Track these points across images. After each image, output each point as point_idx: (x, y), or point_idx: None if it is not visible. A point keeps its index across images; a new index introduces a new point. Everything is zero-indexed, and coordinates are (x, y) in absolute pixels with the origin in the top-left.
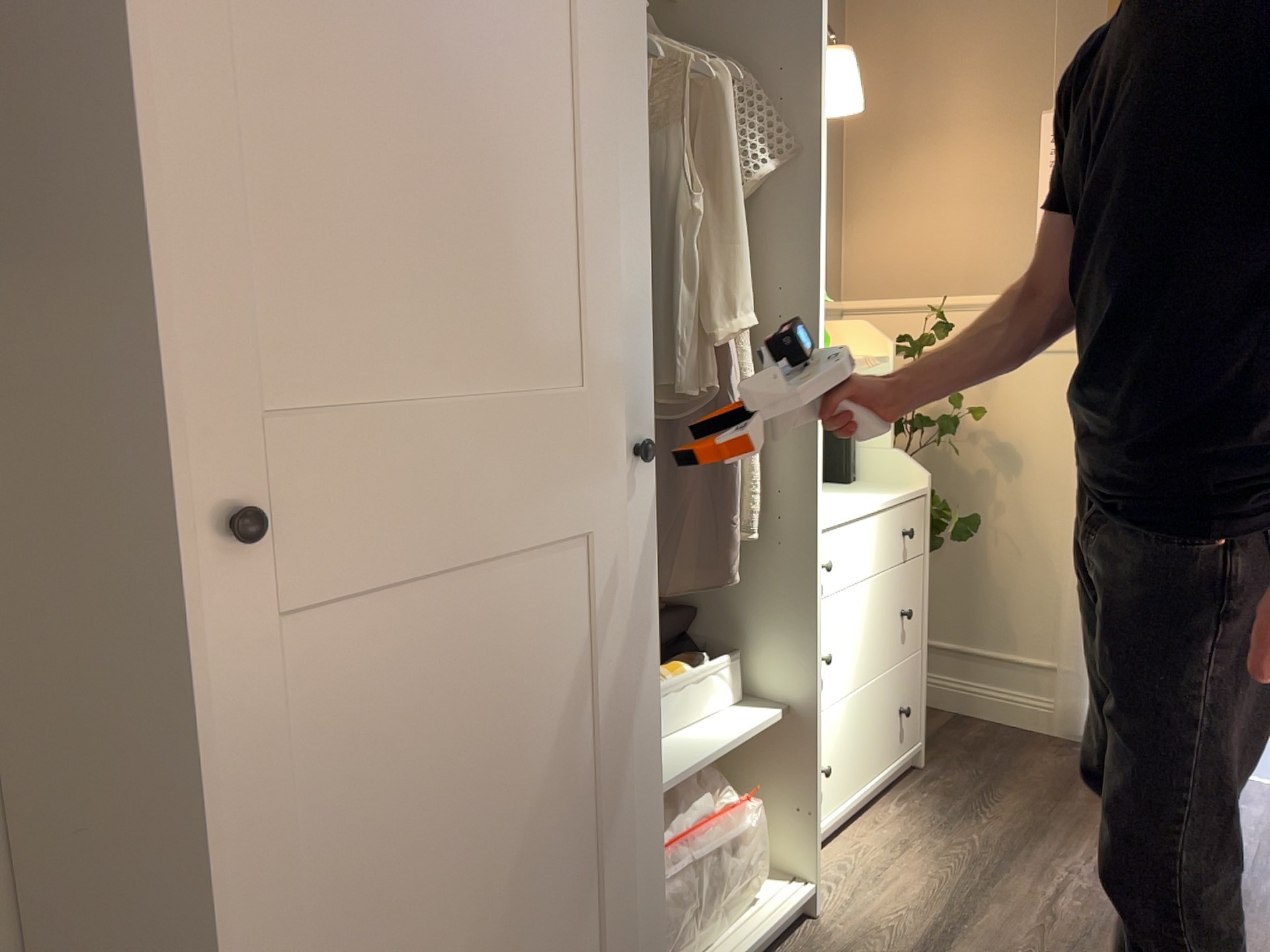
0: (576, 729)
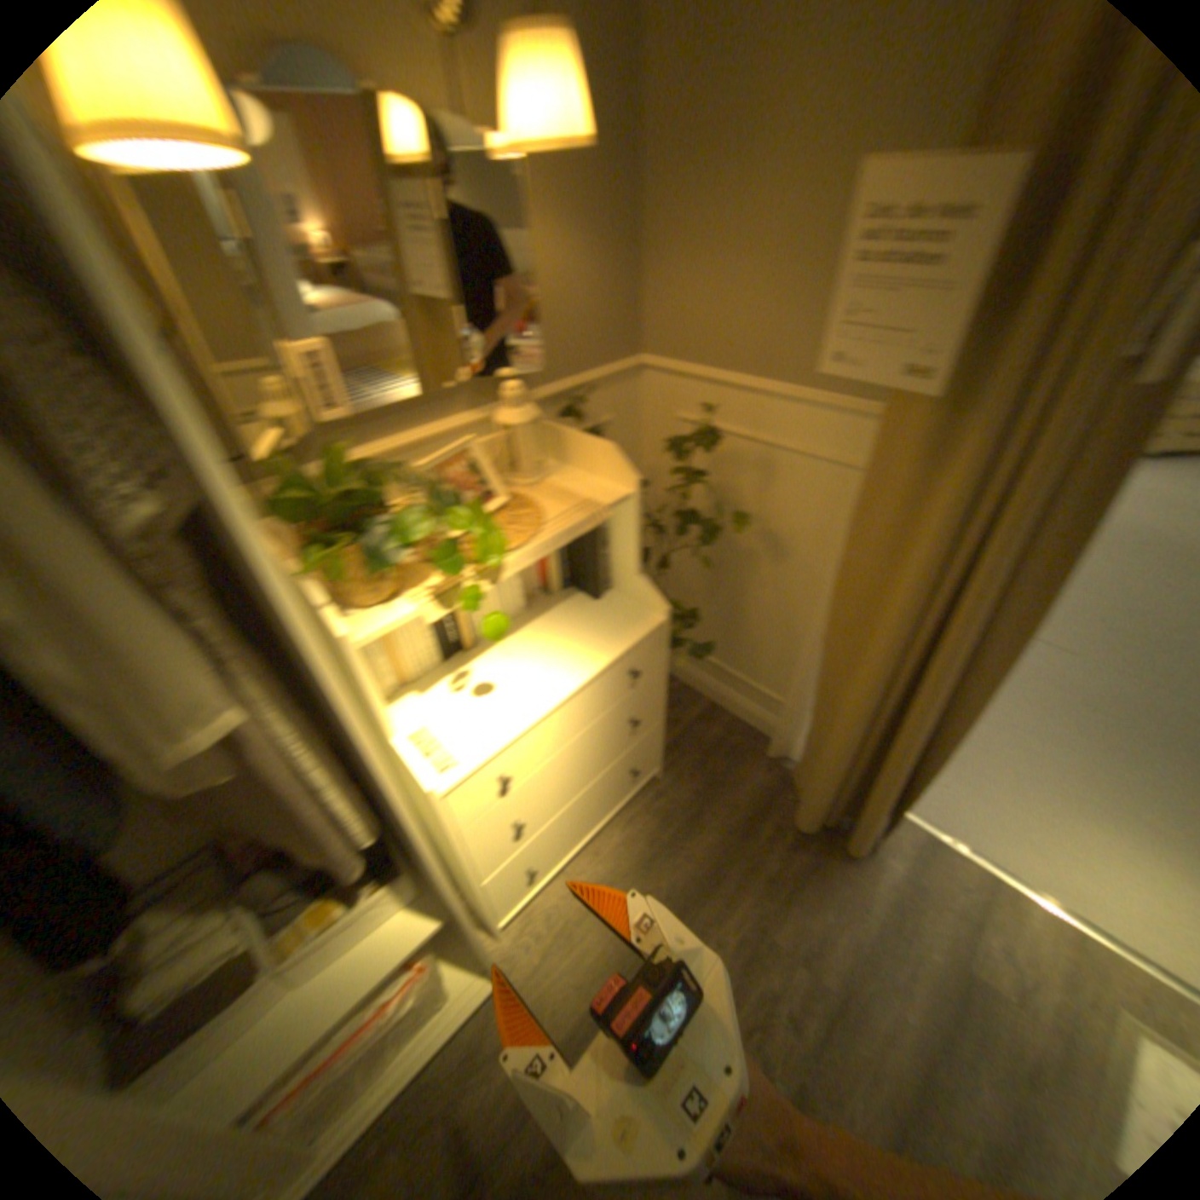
0: None
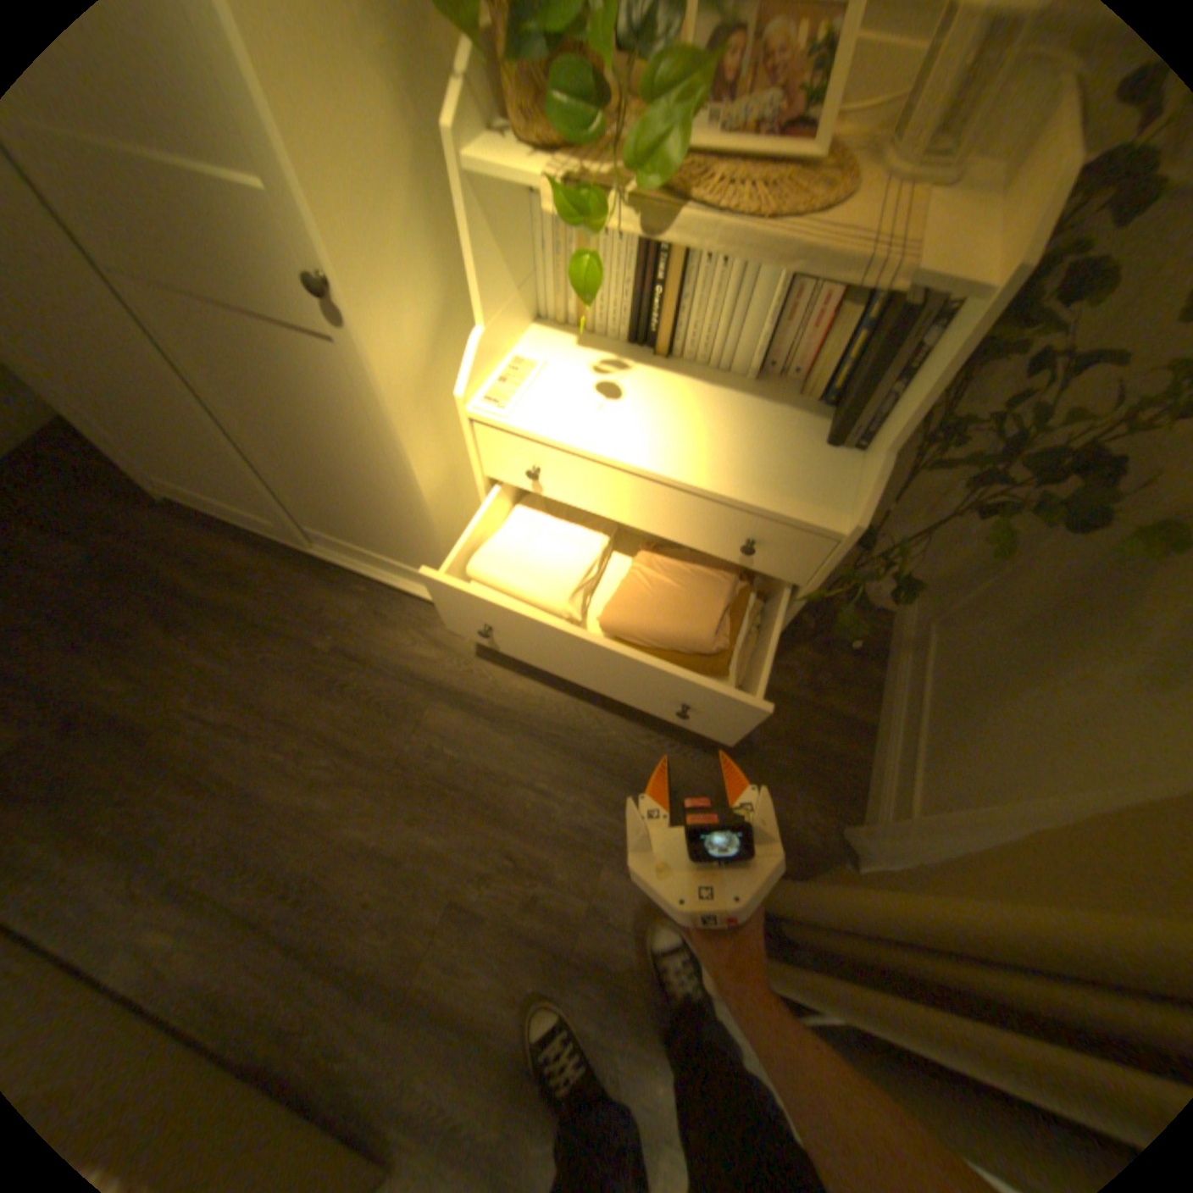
0: (153, 397)
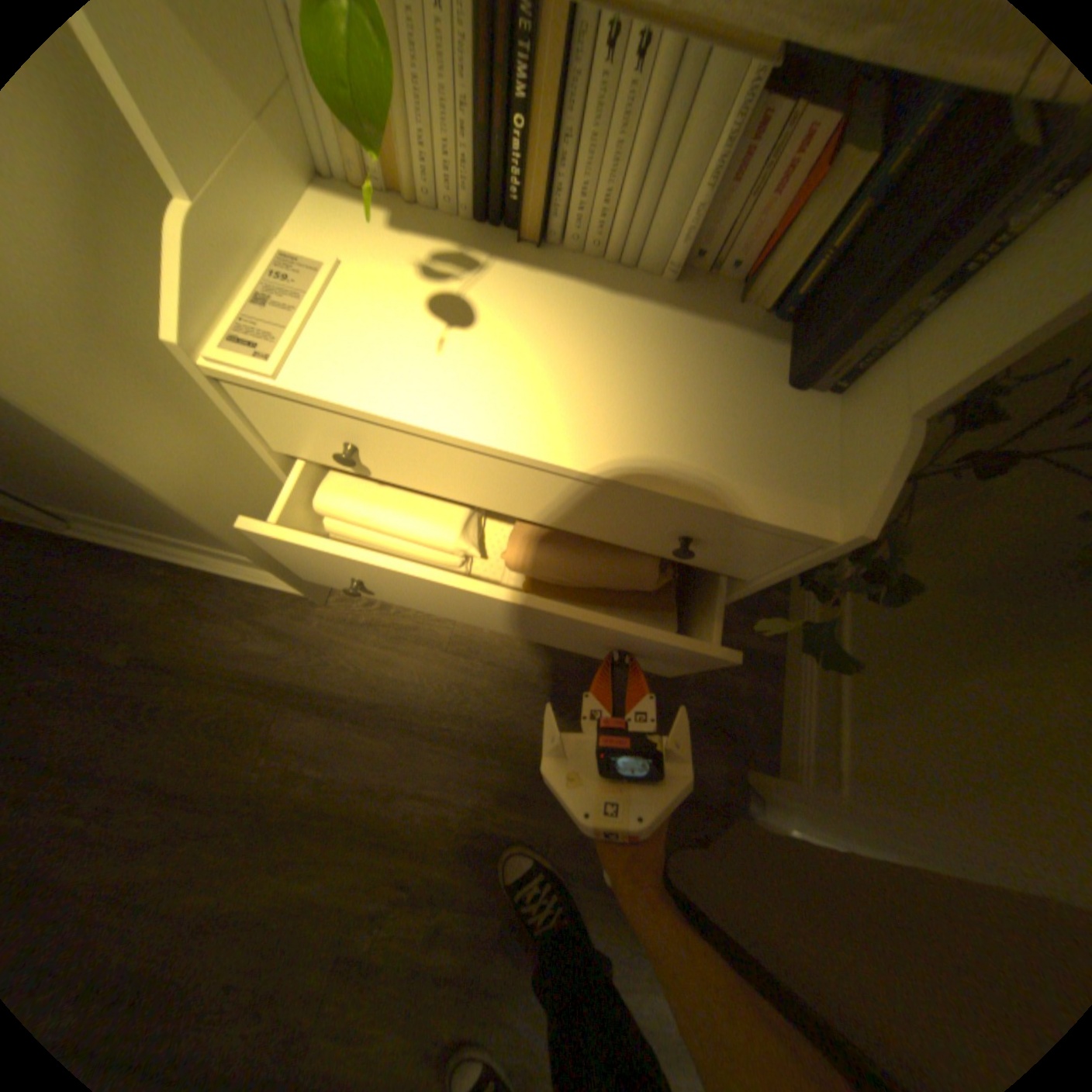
0: None
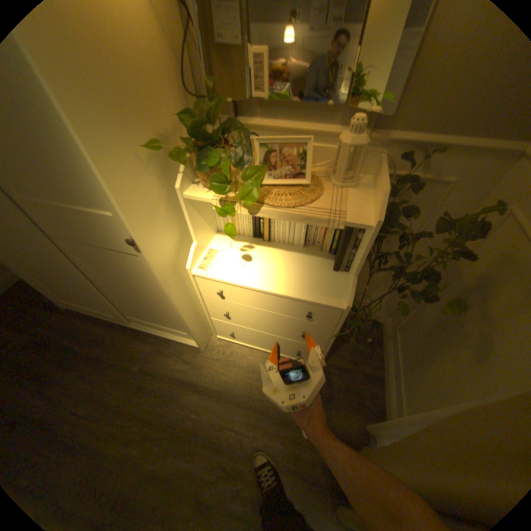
0: (63, 275)
